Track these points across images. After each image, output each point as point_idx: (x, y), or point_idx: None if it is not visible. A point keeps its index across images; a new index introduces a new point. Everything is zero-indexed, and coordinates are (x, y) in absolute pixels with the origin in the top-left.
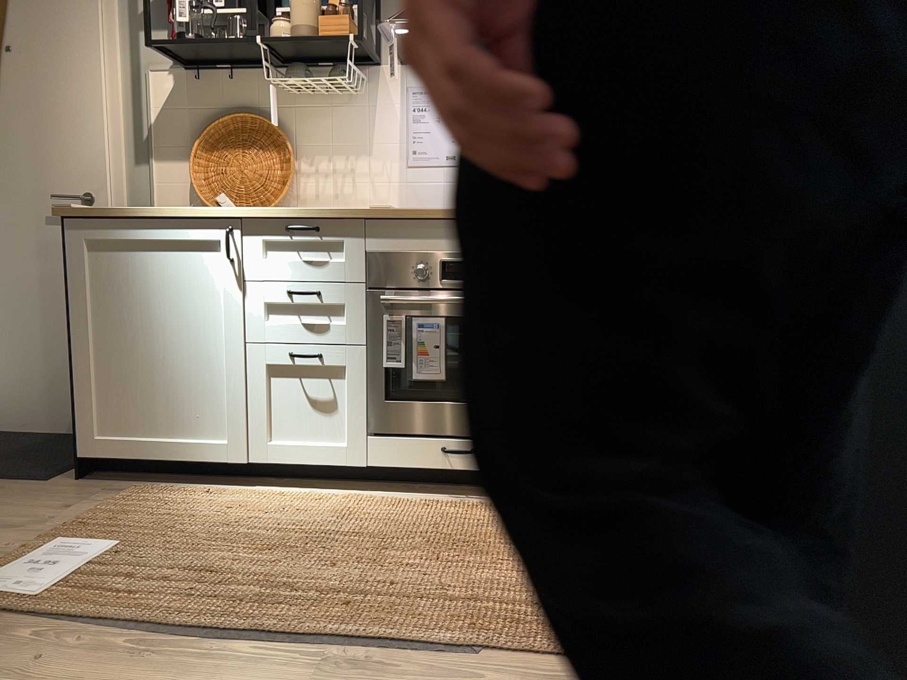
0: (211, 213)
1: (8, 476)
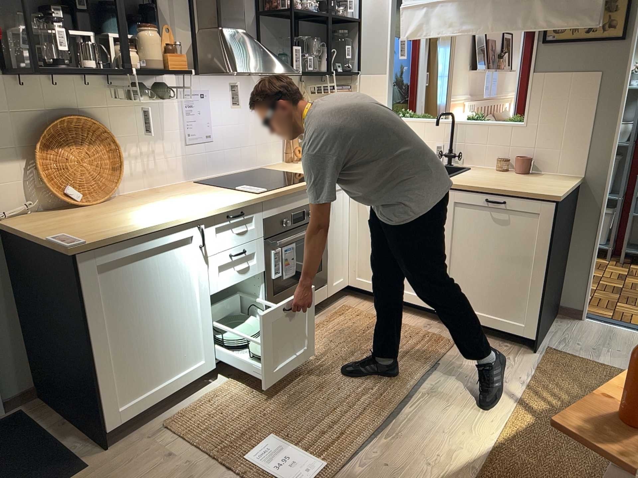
0: (189, 219)
1: None
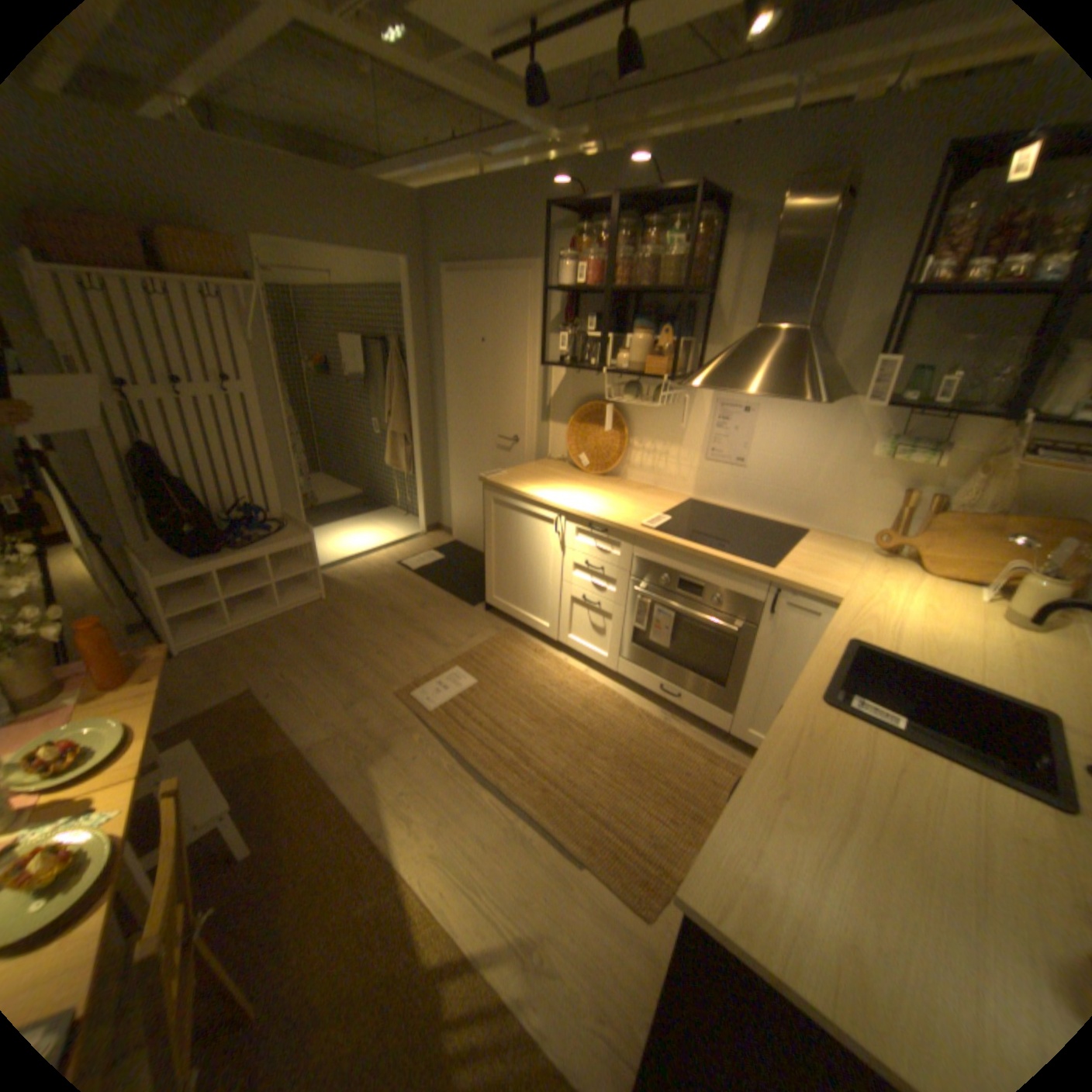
0: (551, 504)
1: (461, 595)
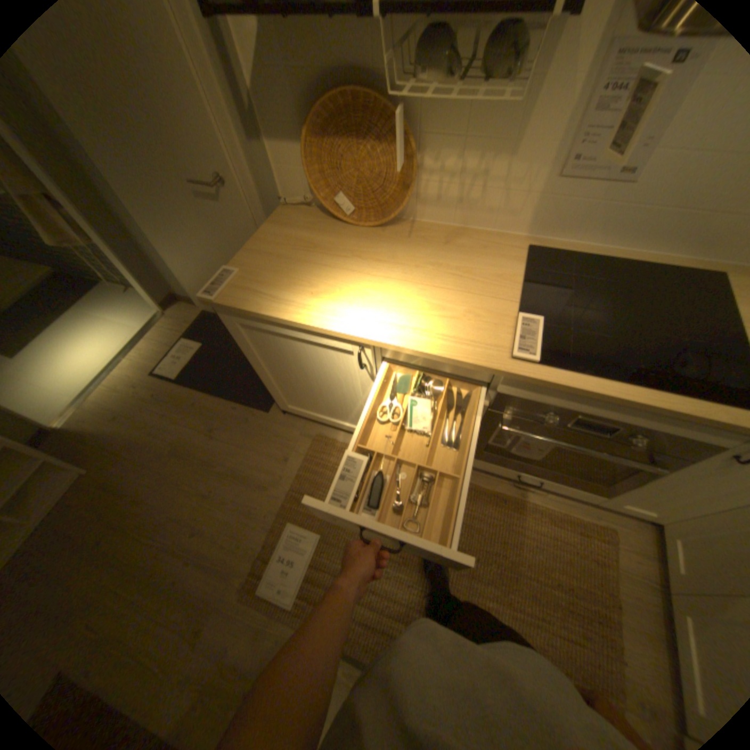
0: (343, 335)
1: (246, 400)
